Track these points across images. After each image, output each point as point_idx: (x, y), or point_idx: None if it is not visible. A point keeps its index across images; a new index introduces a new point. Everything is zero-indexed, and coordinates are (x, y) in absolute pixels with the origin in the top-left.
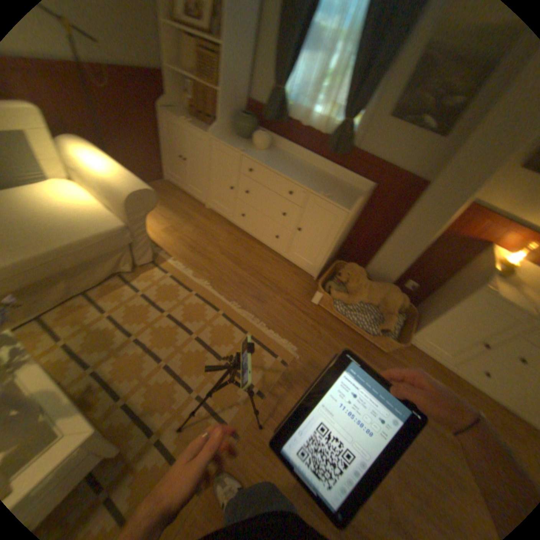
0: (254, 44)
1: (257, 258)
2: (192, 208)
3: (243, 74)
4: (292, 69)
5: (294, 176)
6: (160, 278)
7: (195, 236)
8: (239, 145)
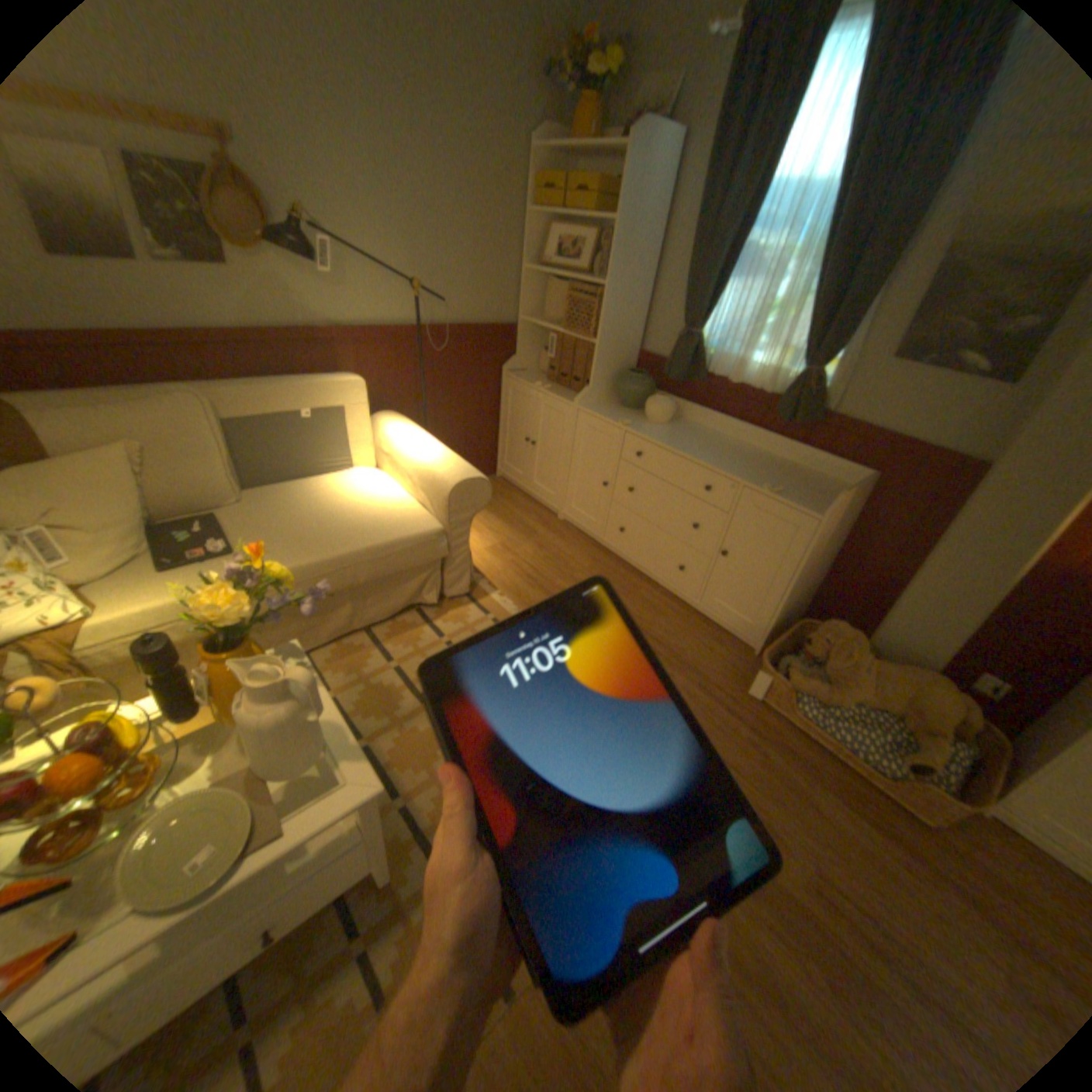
0: (652, 278)
1: (642, 606)
2: (534, 519)
3: (633, 319)
4: (711, 304)
5: (713, 462)
6: (476, 621)
7: (536, 562)
8: (620, 418)
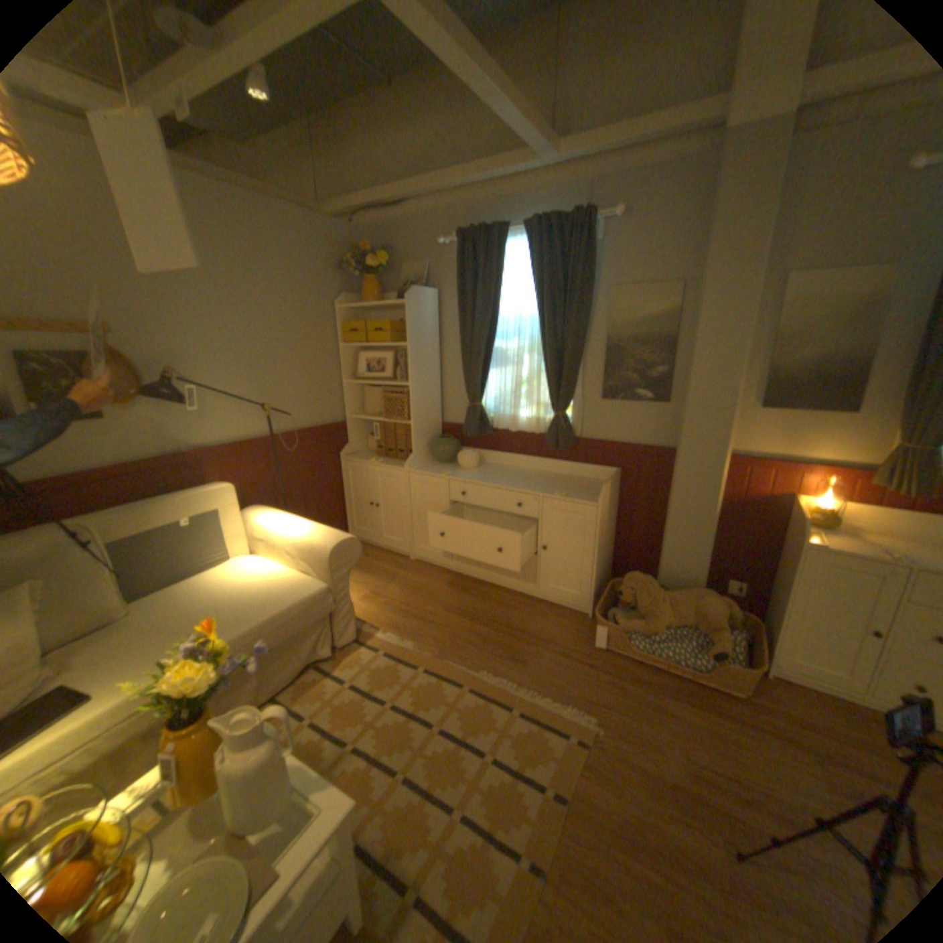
0: (438, 375)
1: (497, 607)
2: (391, 564)
3: (432, 403)
4: (483, 386)
5: (516, 485)
6: (369, 660)
7: (403, 597)
8: (441, 470)
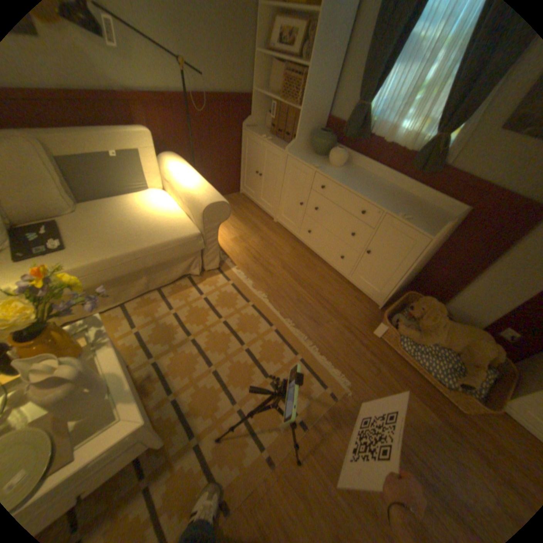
0: (341, 62)
1: (318, 277)
2: (260, 221)
3: (326, 93)
4: (380, 83)
5: (369, 195)
6: (222, 285)
7: (259, 248)
8: (313, 162)
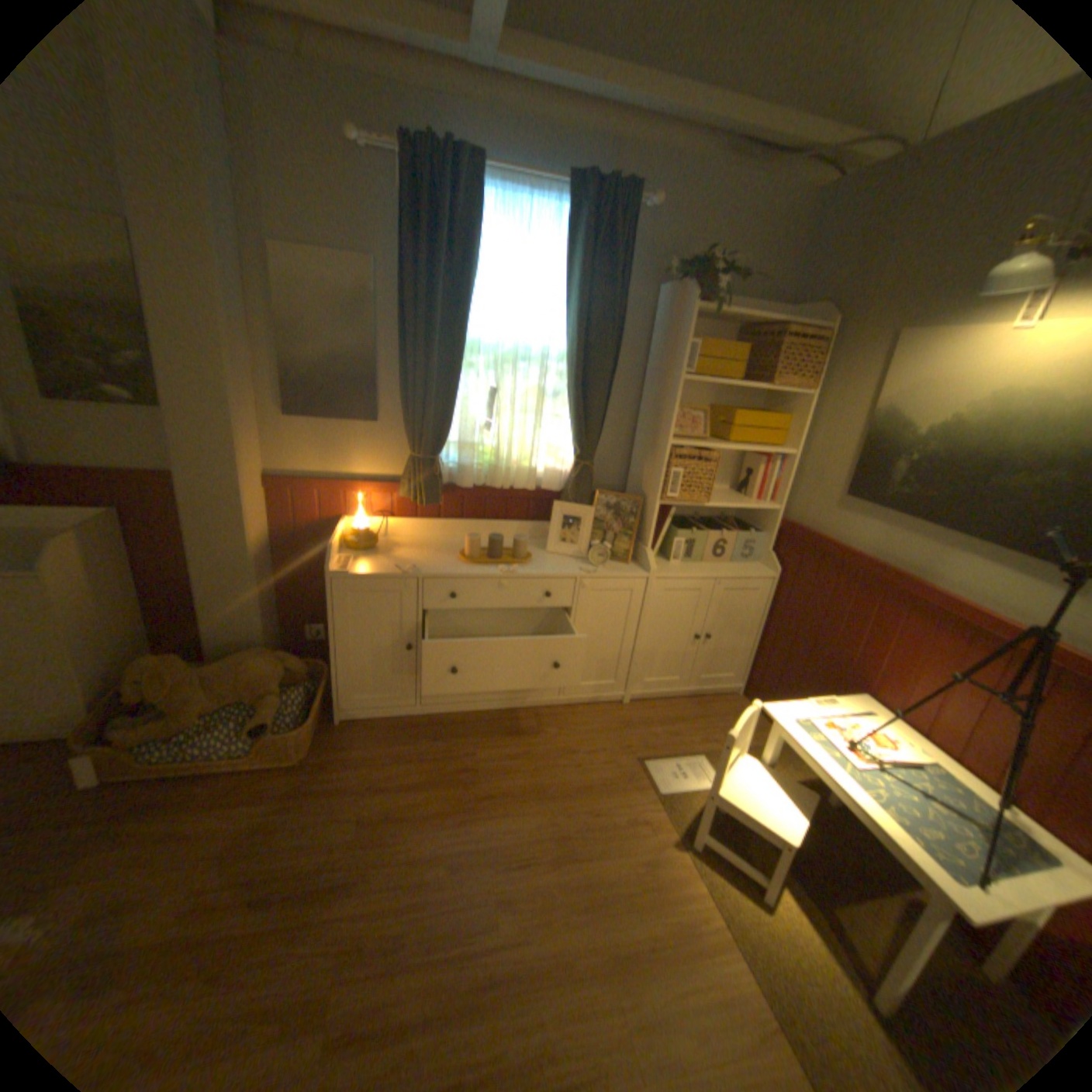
0: None
1: None
2: None
3: None
4: None
5: None
6: None
7: None
8: None
